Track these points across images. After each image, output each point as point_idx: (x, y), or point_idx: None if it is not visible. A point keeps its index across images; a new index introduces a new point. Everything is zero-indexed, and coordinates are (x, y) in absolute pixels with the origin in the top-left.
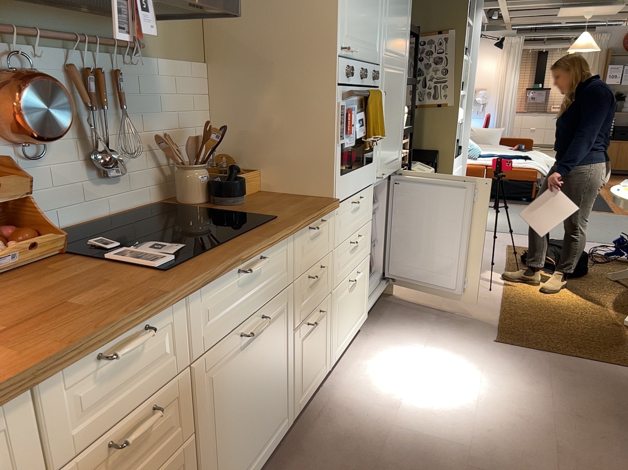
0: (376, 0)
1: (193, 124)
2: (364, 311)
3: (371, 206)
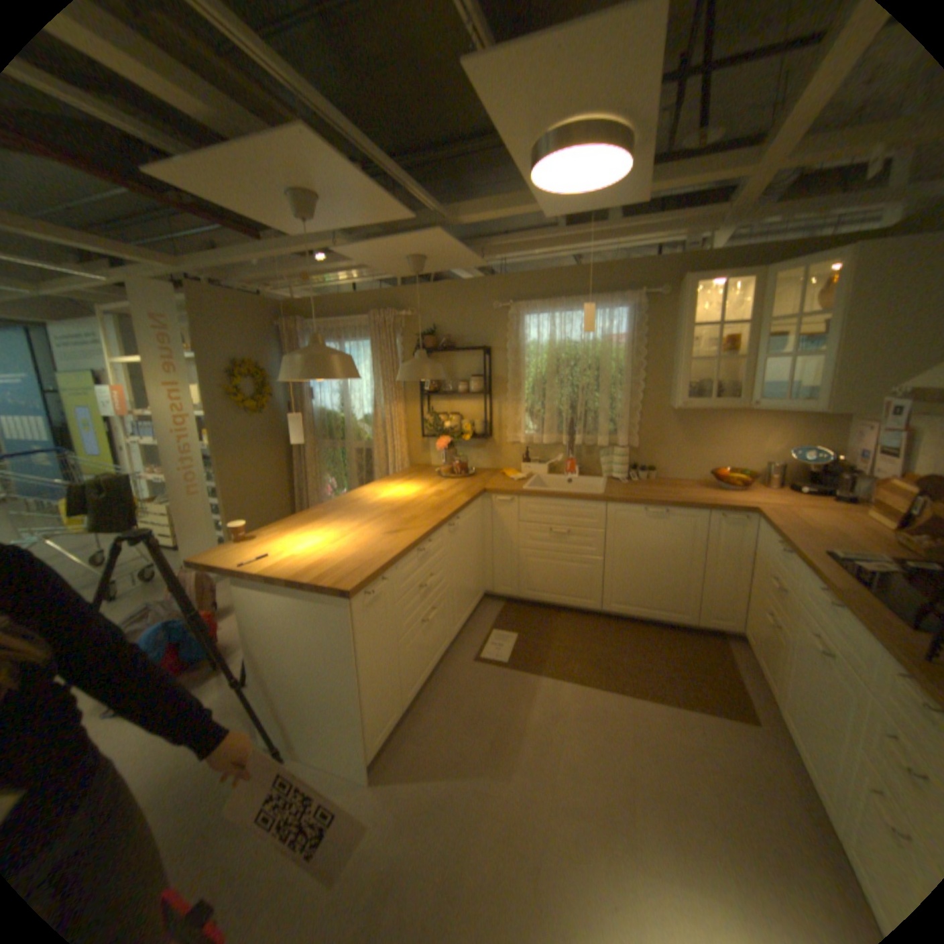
0: None
1: None
2: None
3: None
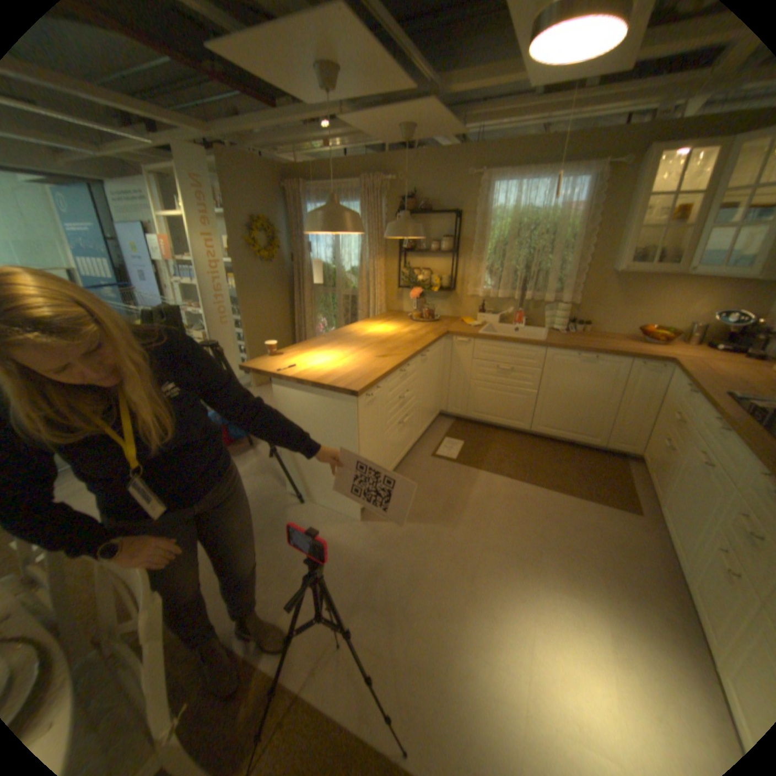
0: None
1: None
2: None
3: None
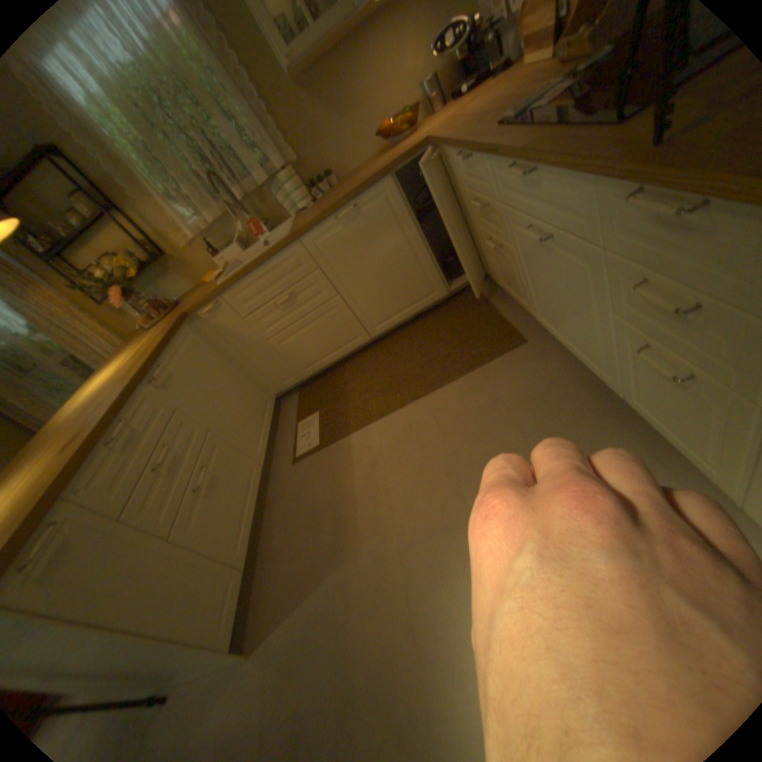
0: None
1: None
2: None
3: None
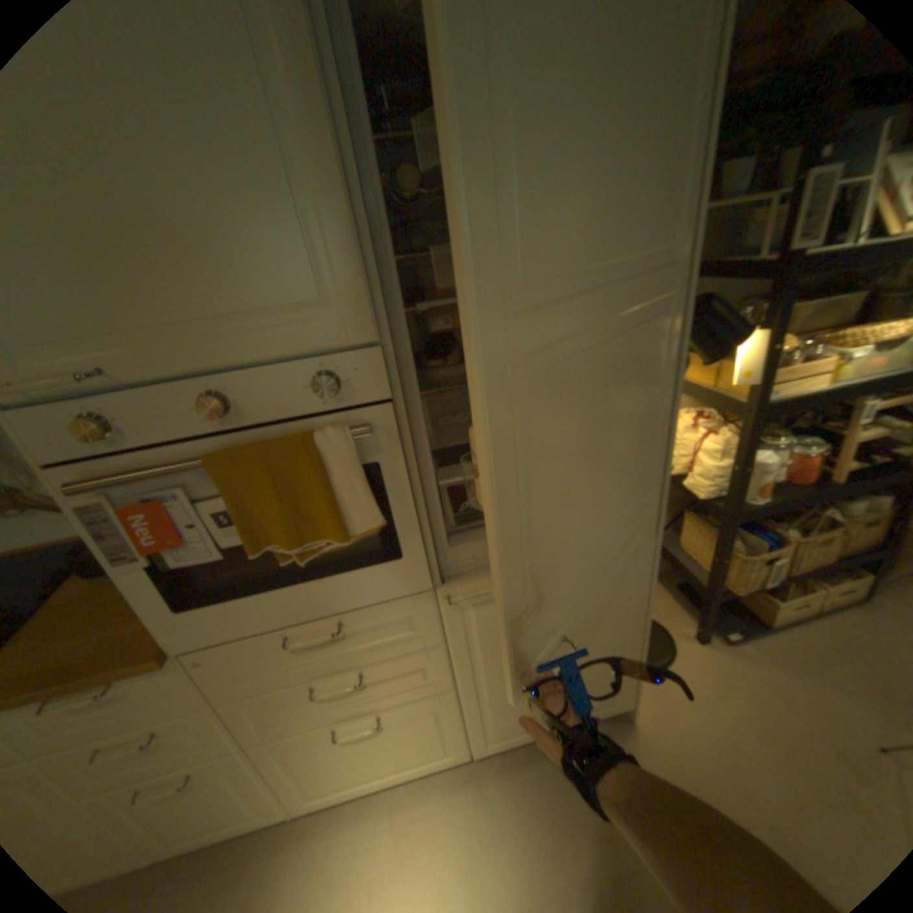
0: (235, 150)
1: None
2: (444, 756)
3: (428, 628)
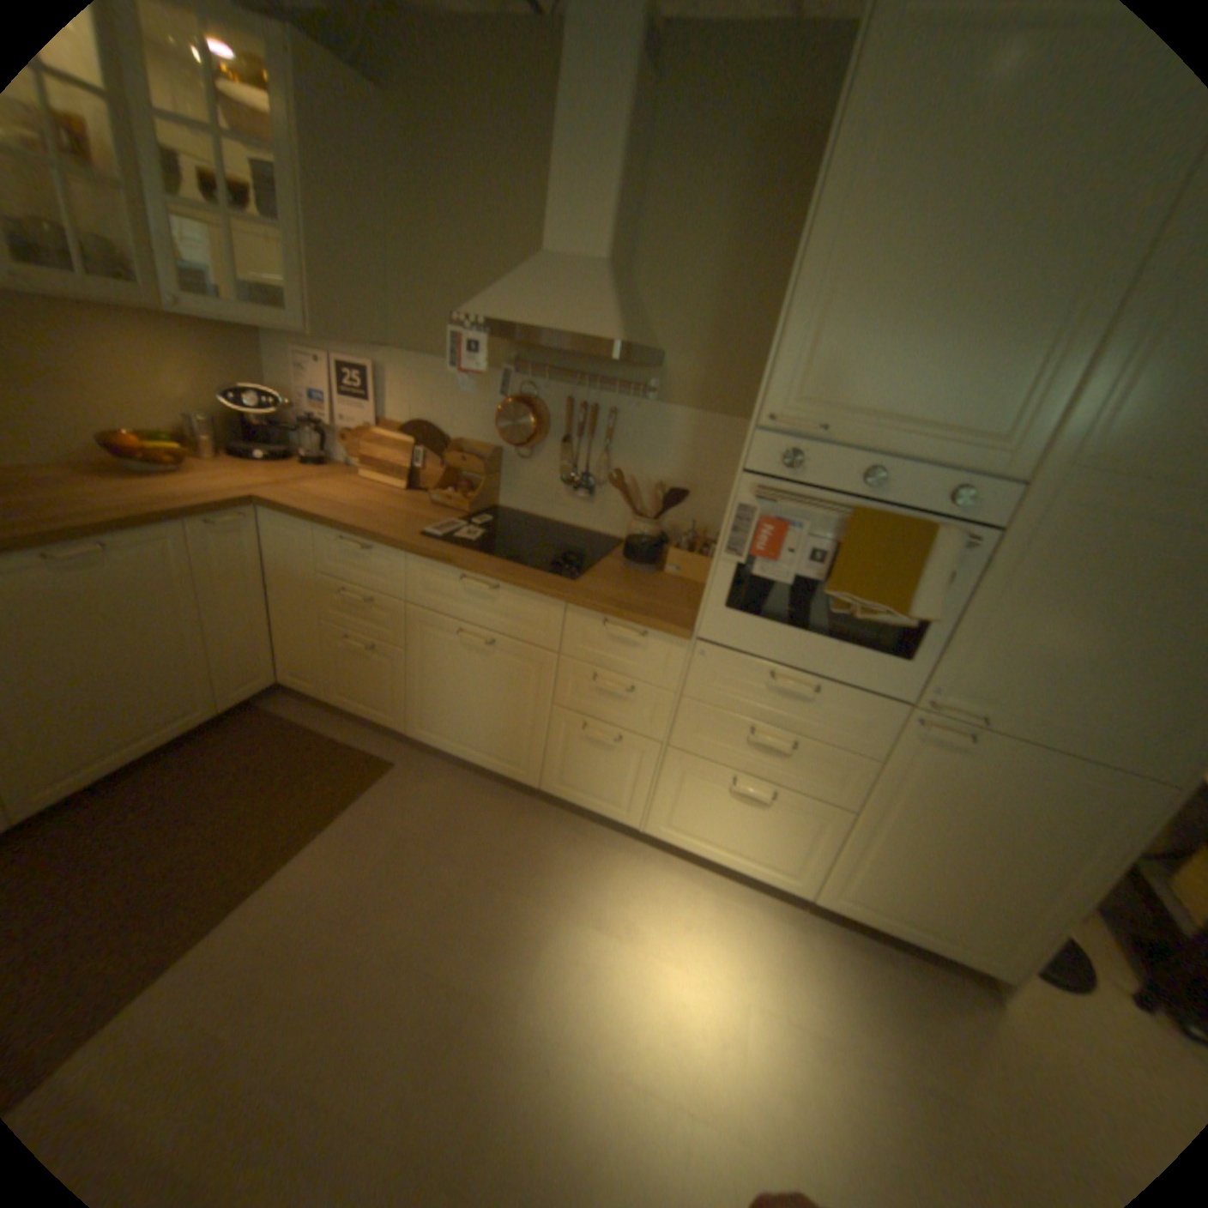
0: (1024, 328)
1: (707, 485)
2: (795, 876)
3: (882, 738)
